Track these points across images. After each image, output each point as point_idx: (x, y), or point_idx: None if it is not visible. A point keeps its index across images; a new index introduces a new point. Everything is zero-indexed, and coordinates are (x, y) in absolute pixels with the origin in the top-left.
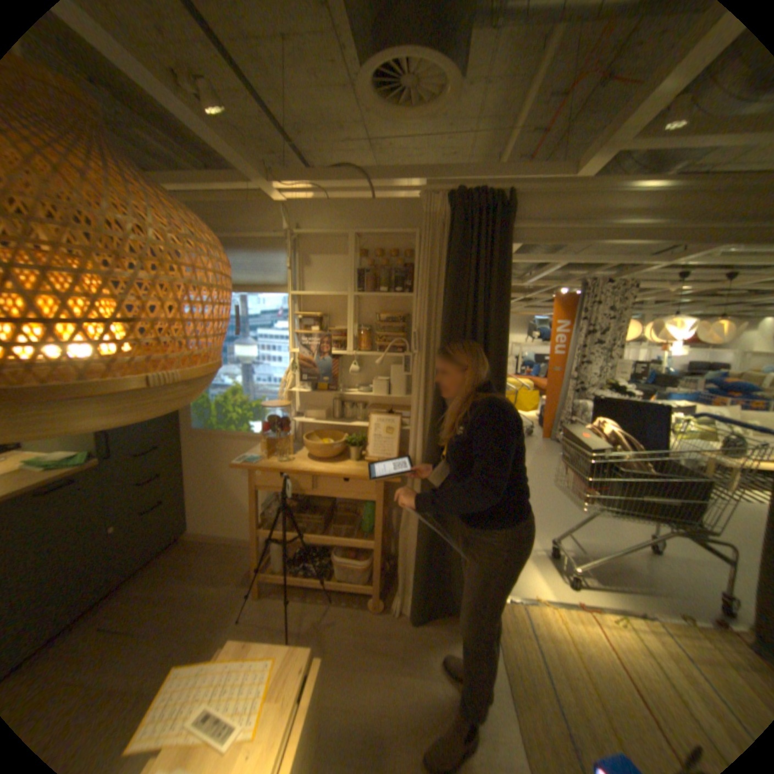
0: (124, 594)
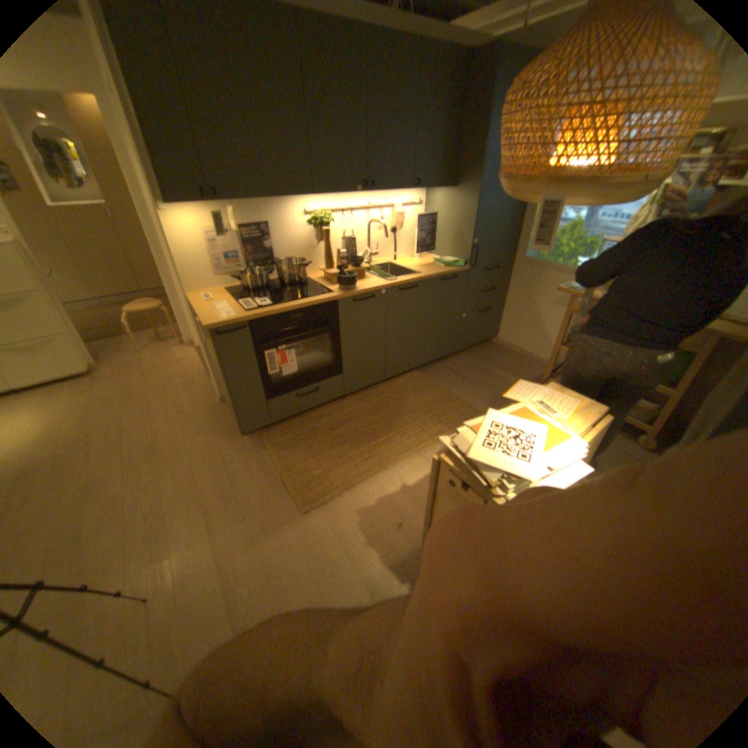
0: (463, 357)
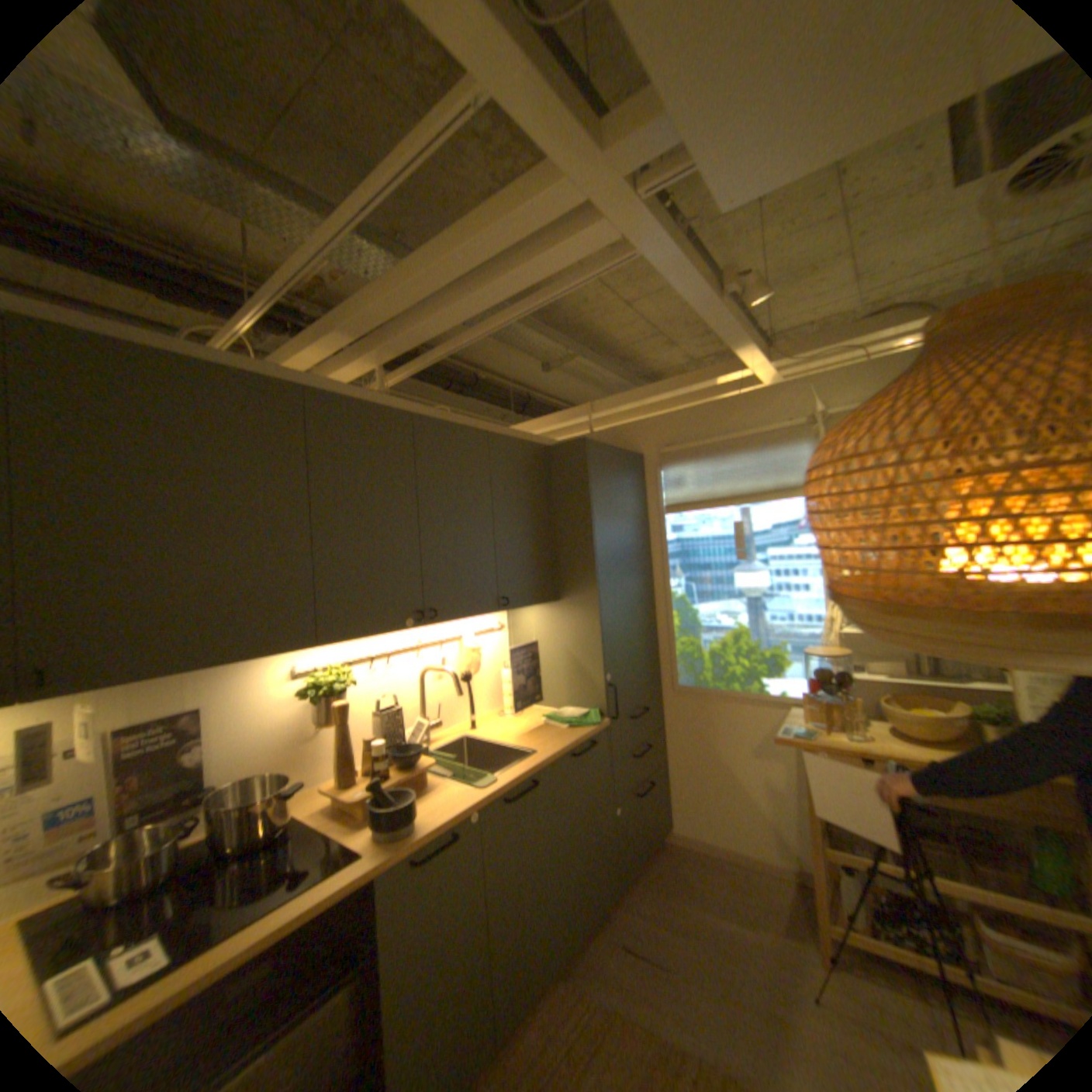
0: (628, 903)
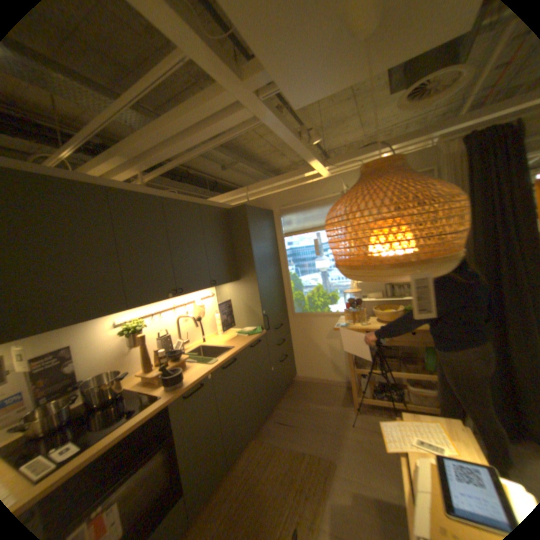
0: (279, 406)
